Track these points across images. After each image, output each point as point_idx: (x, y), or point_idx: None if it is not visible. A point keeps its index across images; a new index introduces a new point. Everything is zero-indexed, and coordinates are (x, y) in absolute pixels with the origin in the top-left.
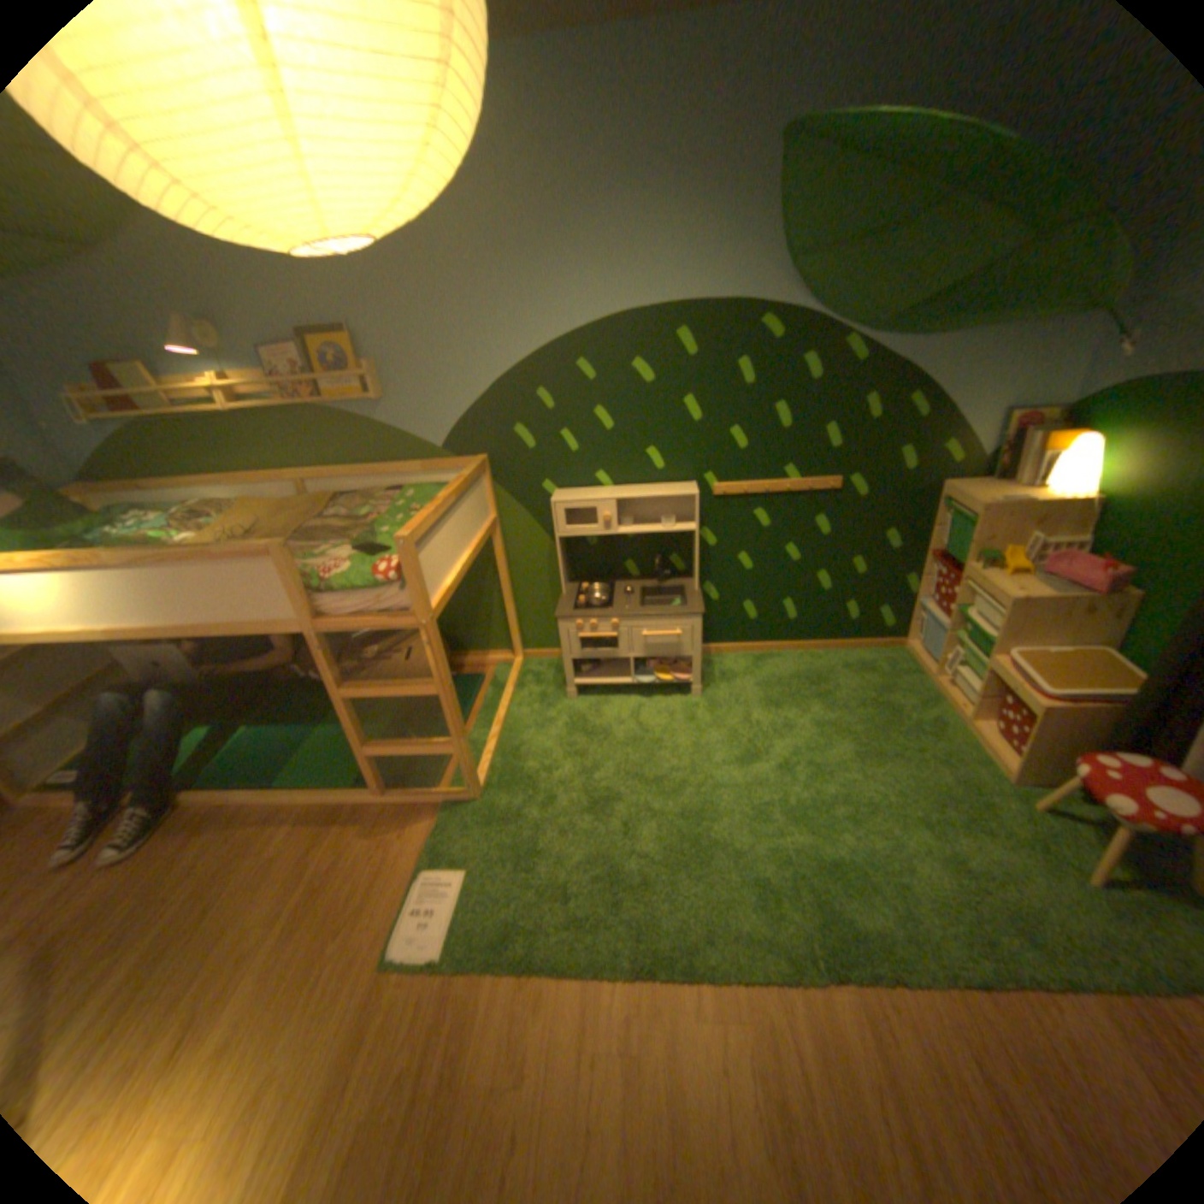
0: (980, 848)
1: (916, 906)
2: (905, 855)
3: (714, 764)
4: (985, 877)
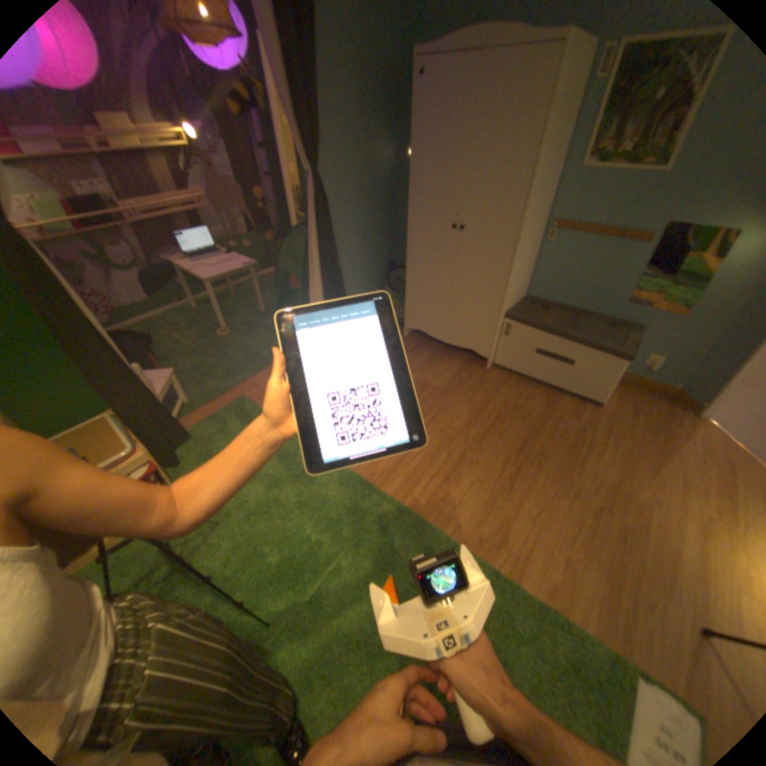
0: (250, 488)
1: (315, 492)
2: (283, 511)
3: (297, 696)
4: (270, 479)
